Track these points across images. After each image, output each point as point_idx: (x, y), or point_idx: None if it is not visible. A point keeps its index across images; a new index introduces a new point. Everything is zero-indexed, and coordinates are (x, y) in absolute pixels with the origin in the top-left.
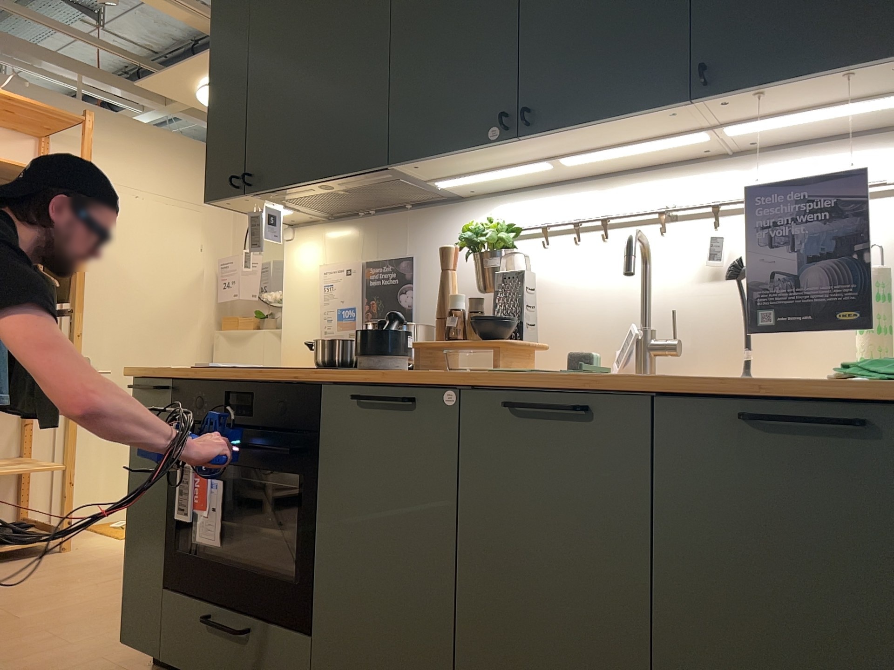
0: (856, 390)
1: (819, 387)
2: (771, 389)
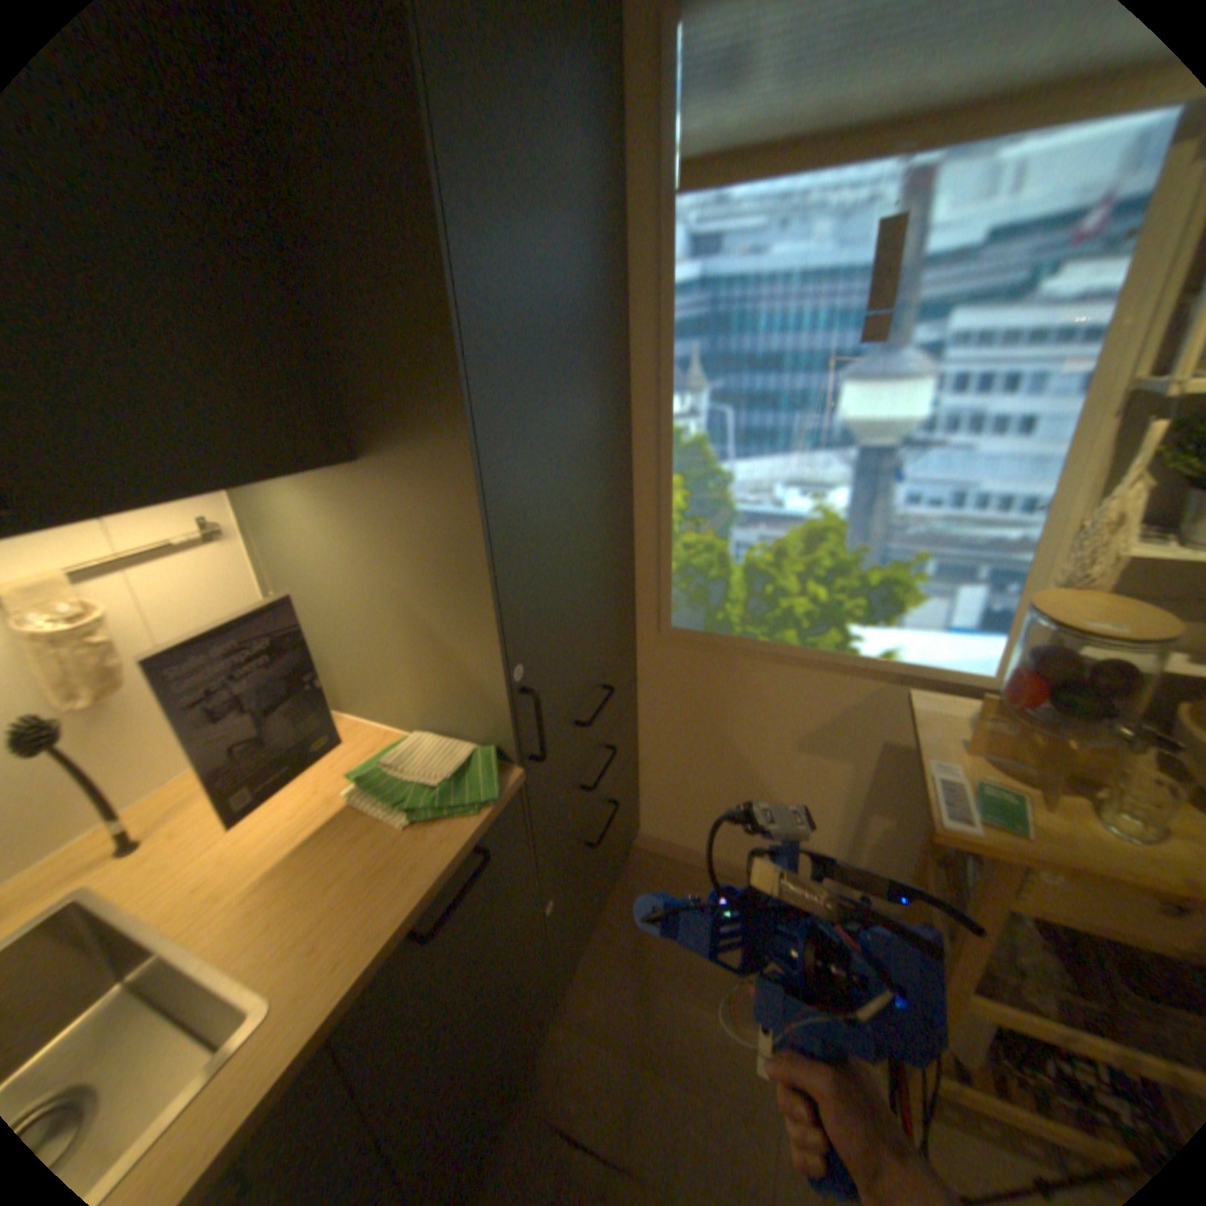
0: (463, 835)
1: (441, 856)
2: (429, 898)
